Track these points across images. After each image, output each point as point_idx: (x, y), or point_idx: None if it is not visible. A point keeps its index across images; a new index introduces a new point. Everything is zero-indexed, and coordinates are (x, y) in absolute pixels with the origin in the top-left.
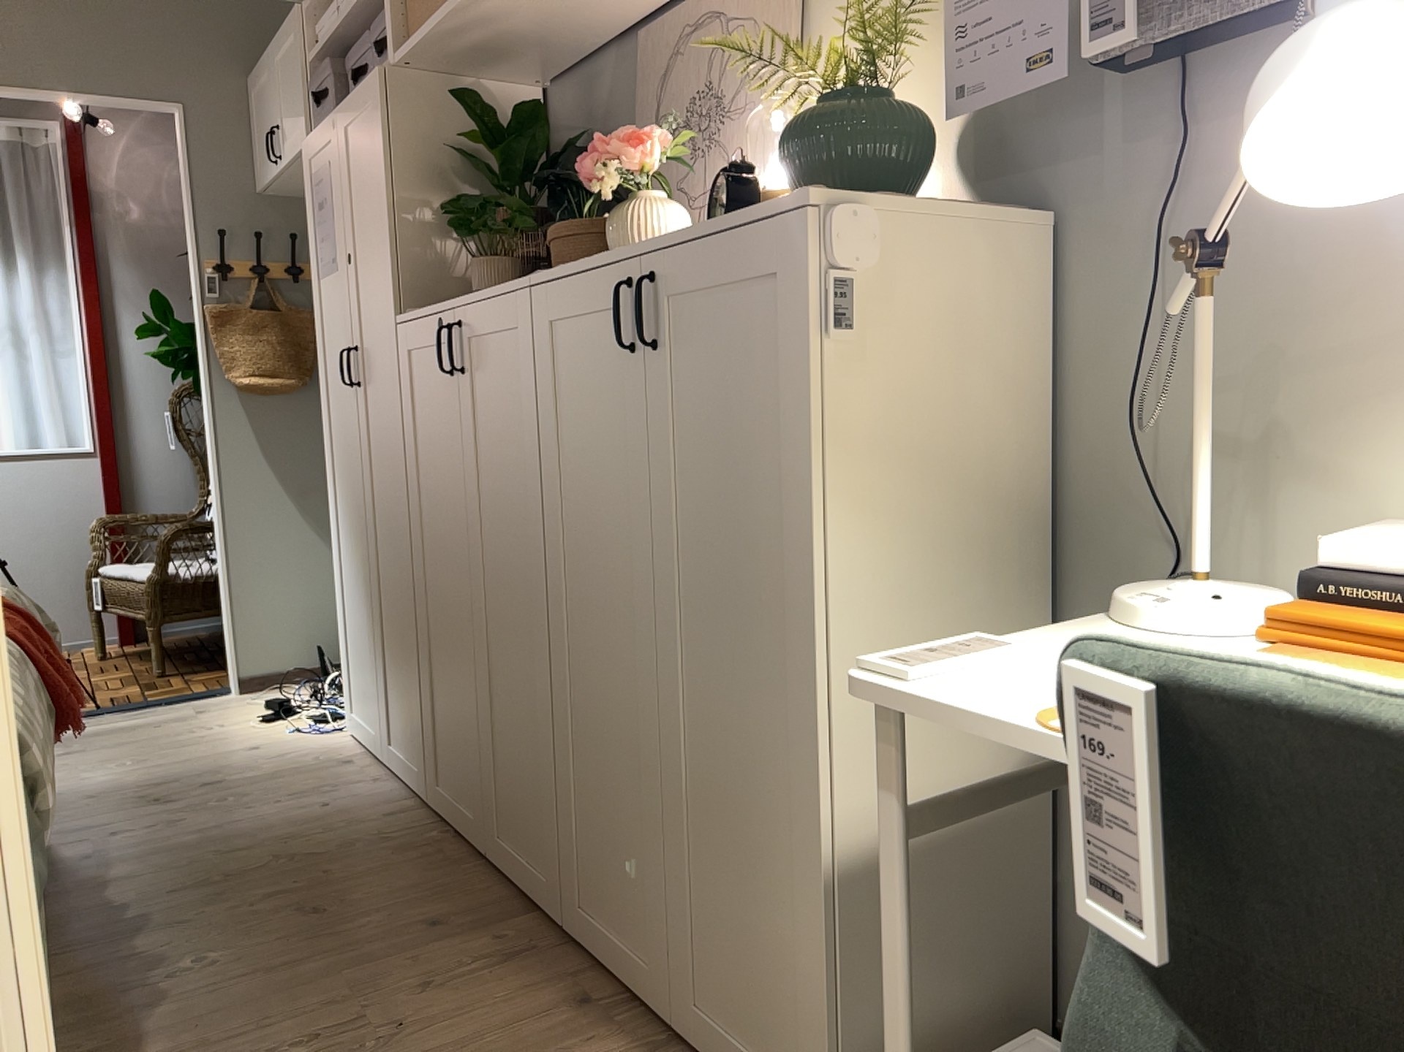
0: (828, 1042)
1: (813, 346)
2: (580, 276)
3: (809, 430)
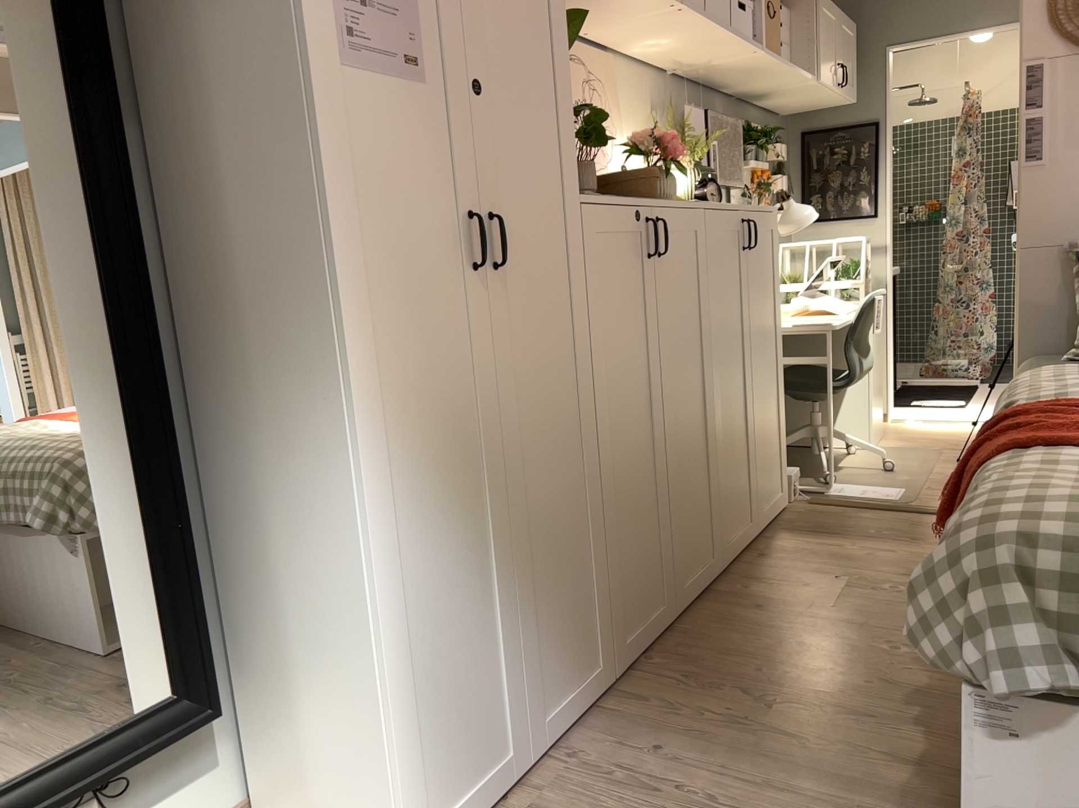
0: (787, 459)
1: (779, 251)
2: (727, 211)
3: (779, 276)
